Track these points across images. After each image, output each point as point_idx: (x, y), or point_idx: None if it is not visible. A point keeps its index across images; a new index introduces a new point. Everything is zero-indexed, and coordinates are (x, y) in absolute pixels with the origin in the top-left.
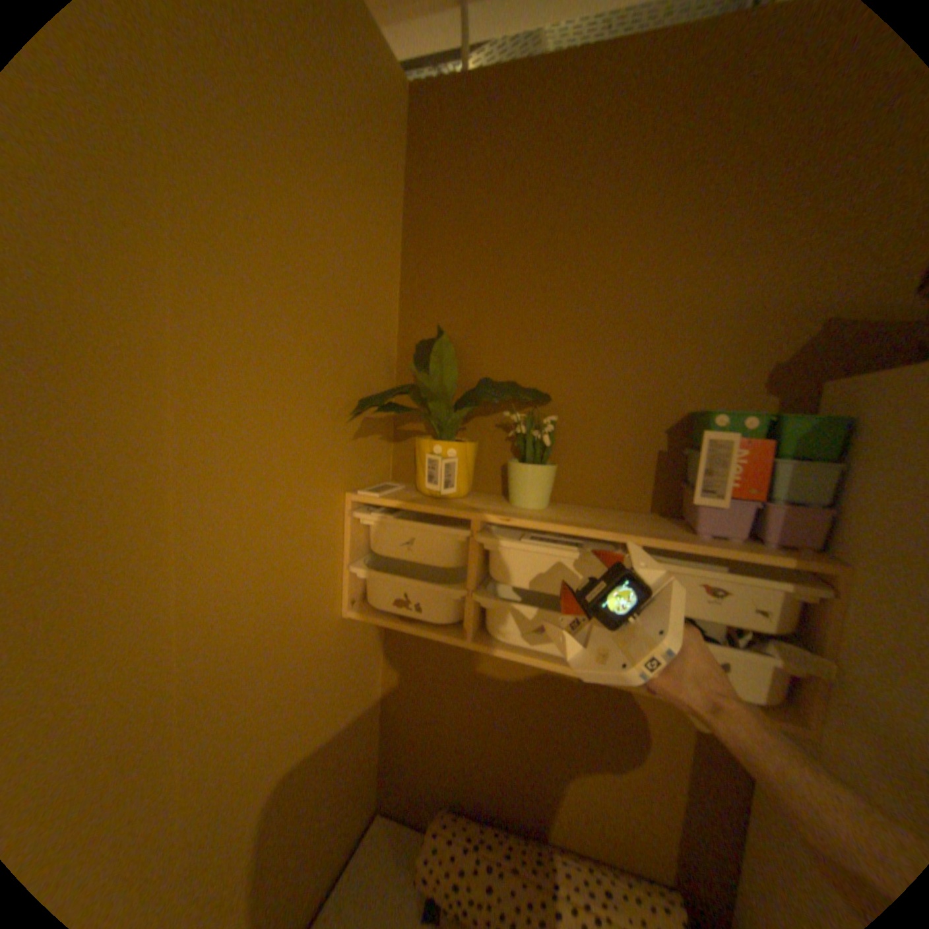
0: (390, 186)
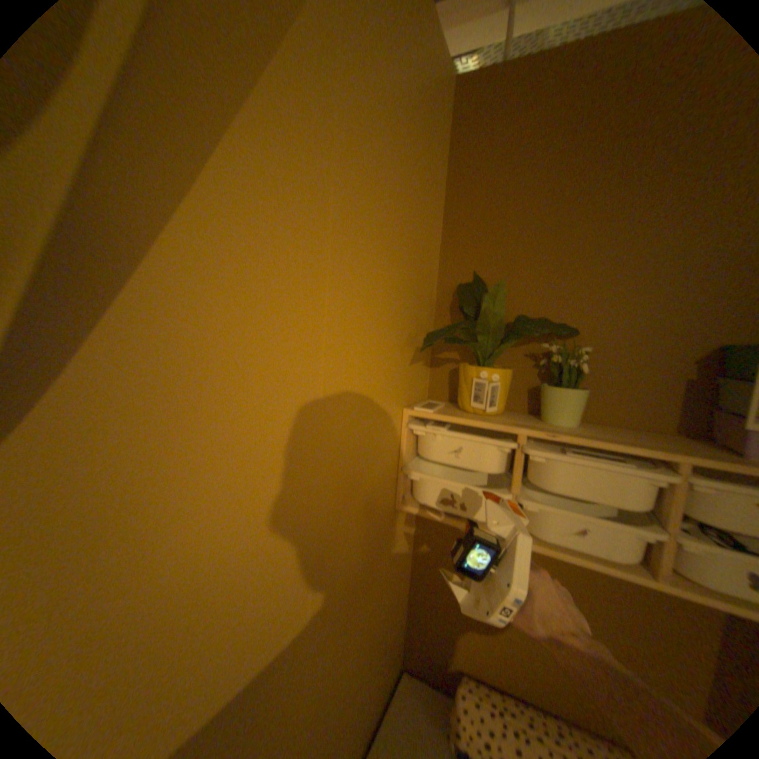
0: (441, 159)
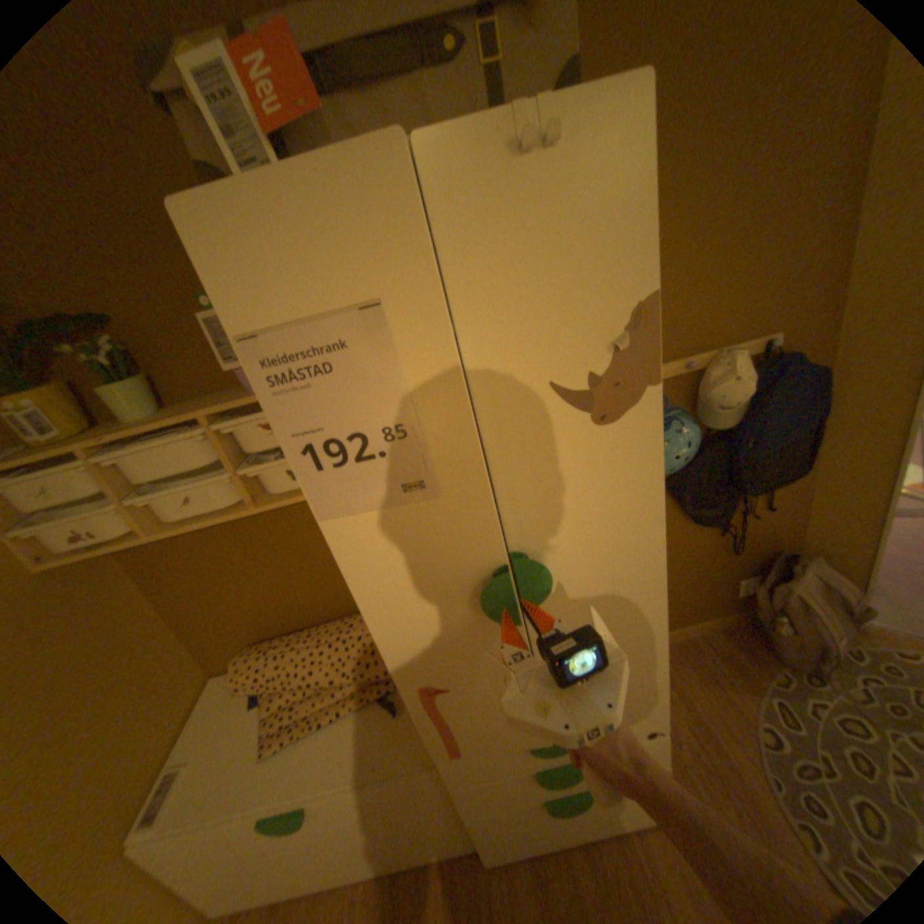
0: None
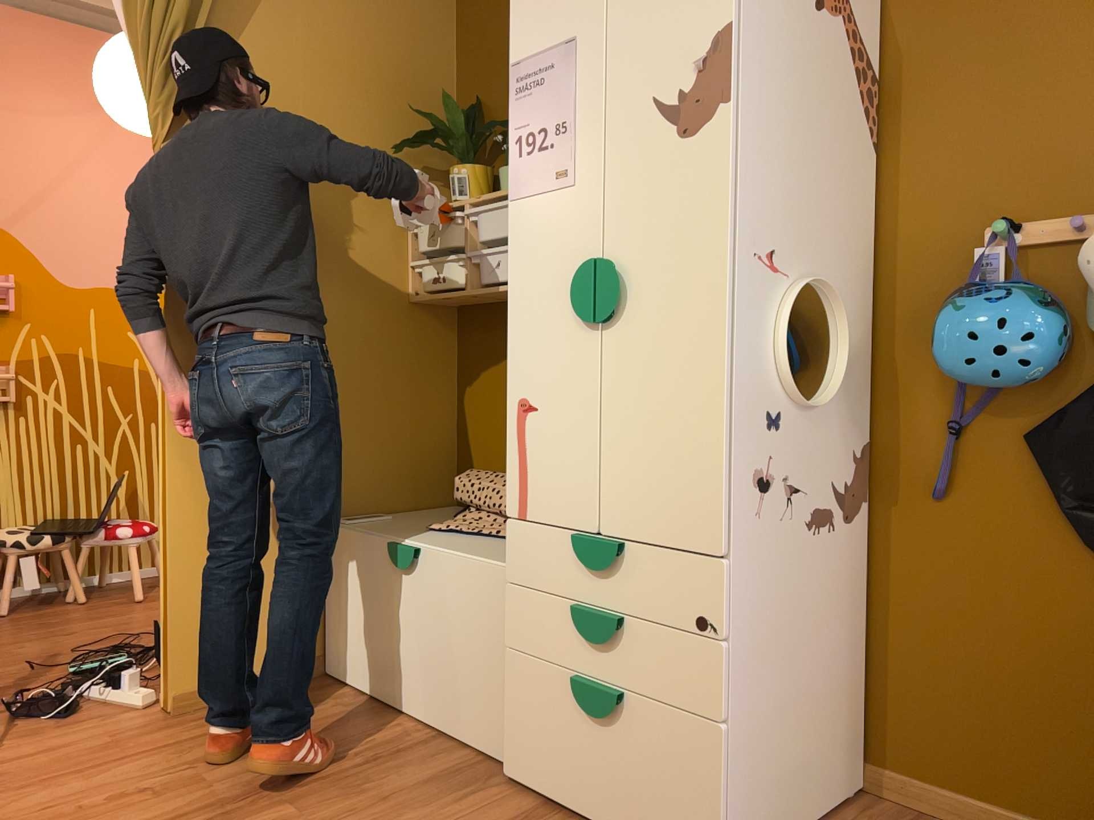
0: (440, 13)
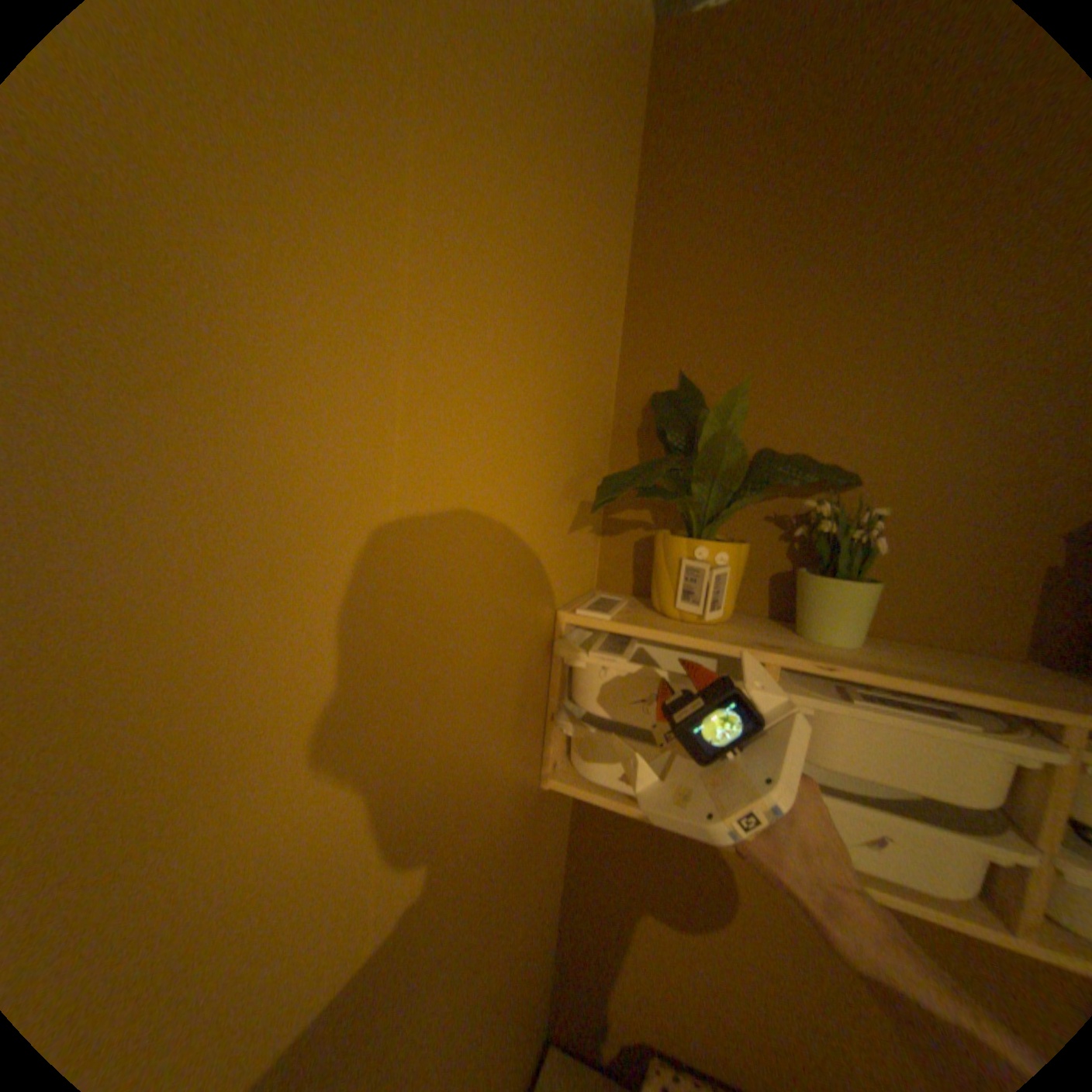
0: (628, 168)
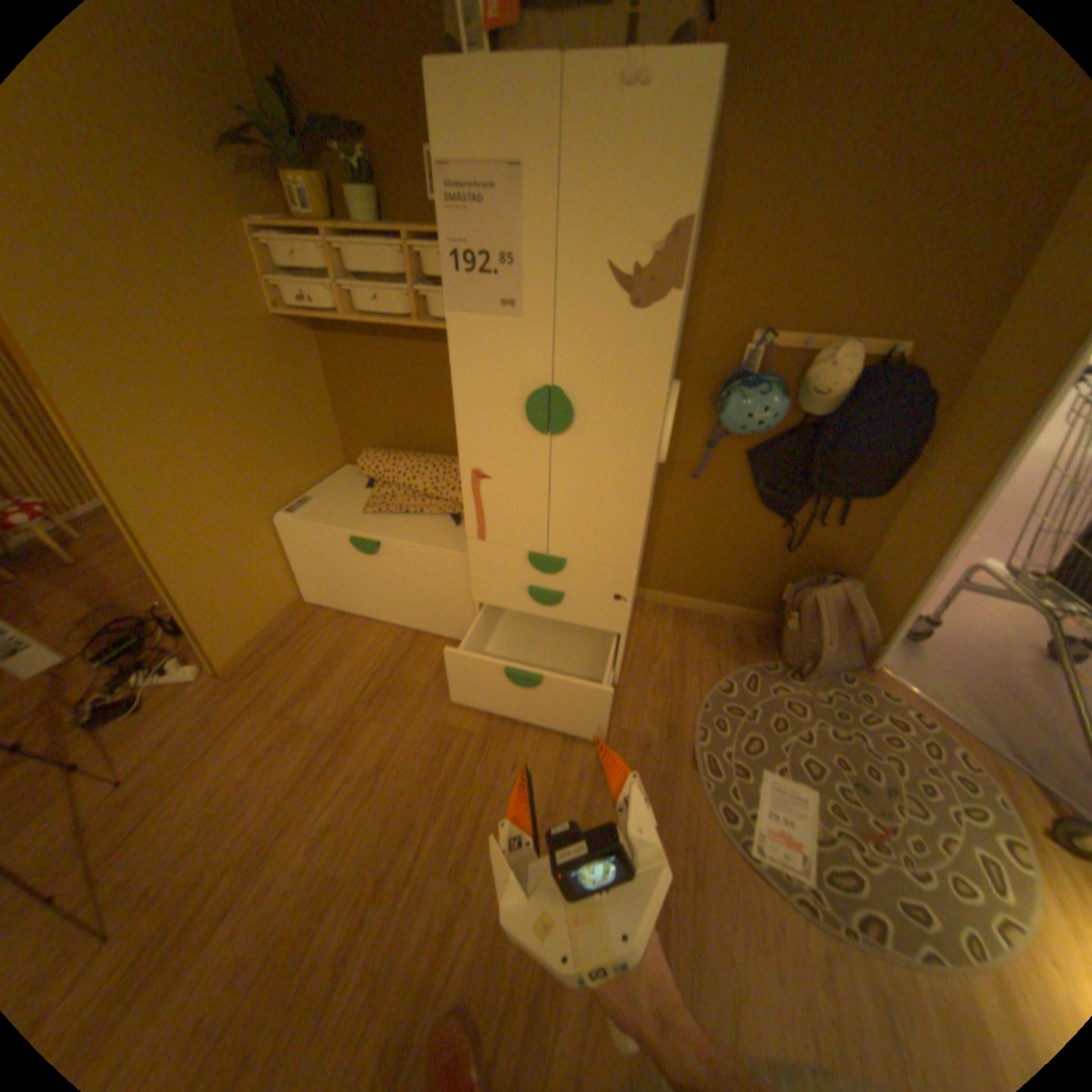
0: None
